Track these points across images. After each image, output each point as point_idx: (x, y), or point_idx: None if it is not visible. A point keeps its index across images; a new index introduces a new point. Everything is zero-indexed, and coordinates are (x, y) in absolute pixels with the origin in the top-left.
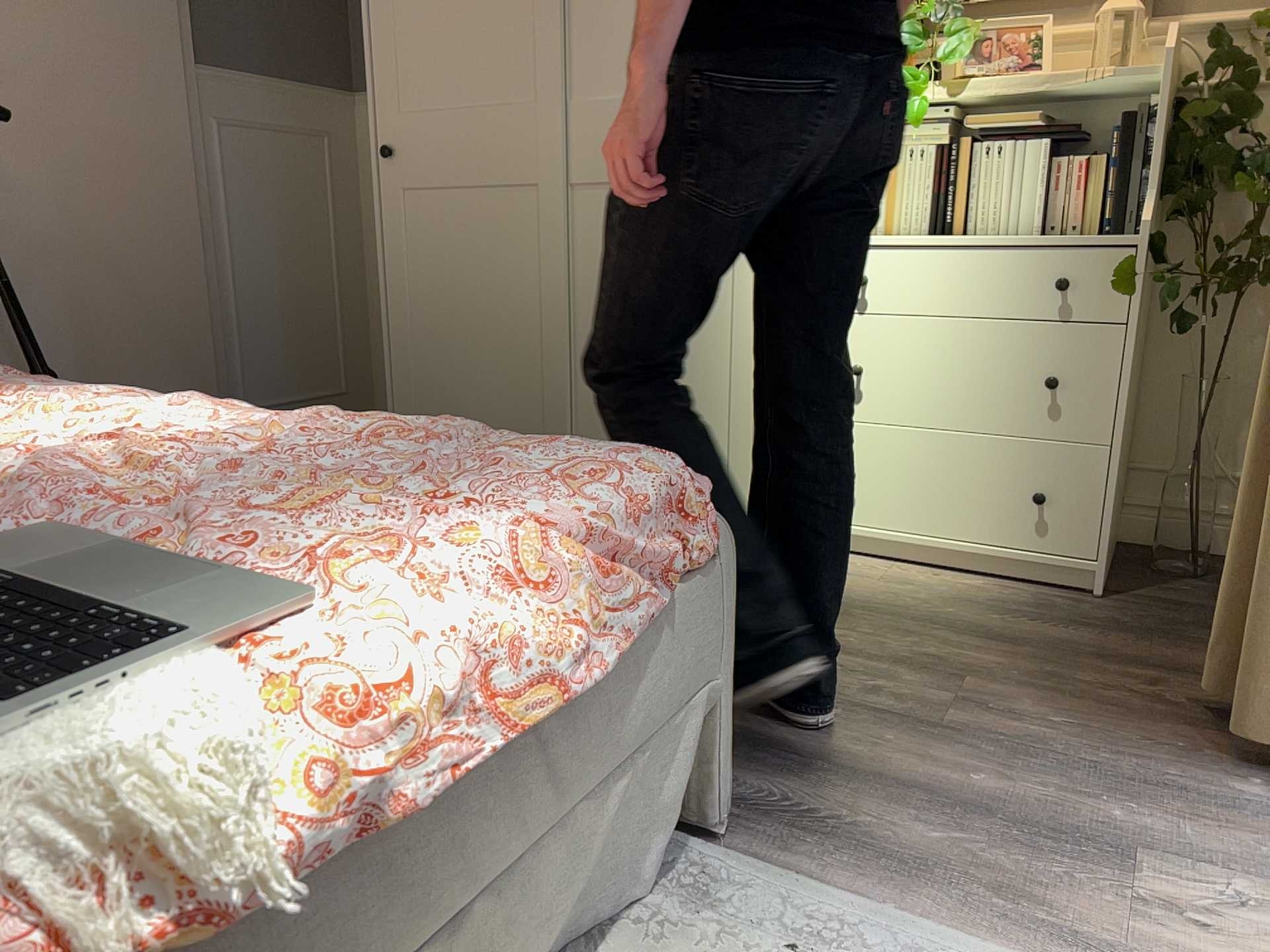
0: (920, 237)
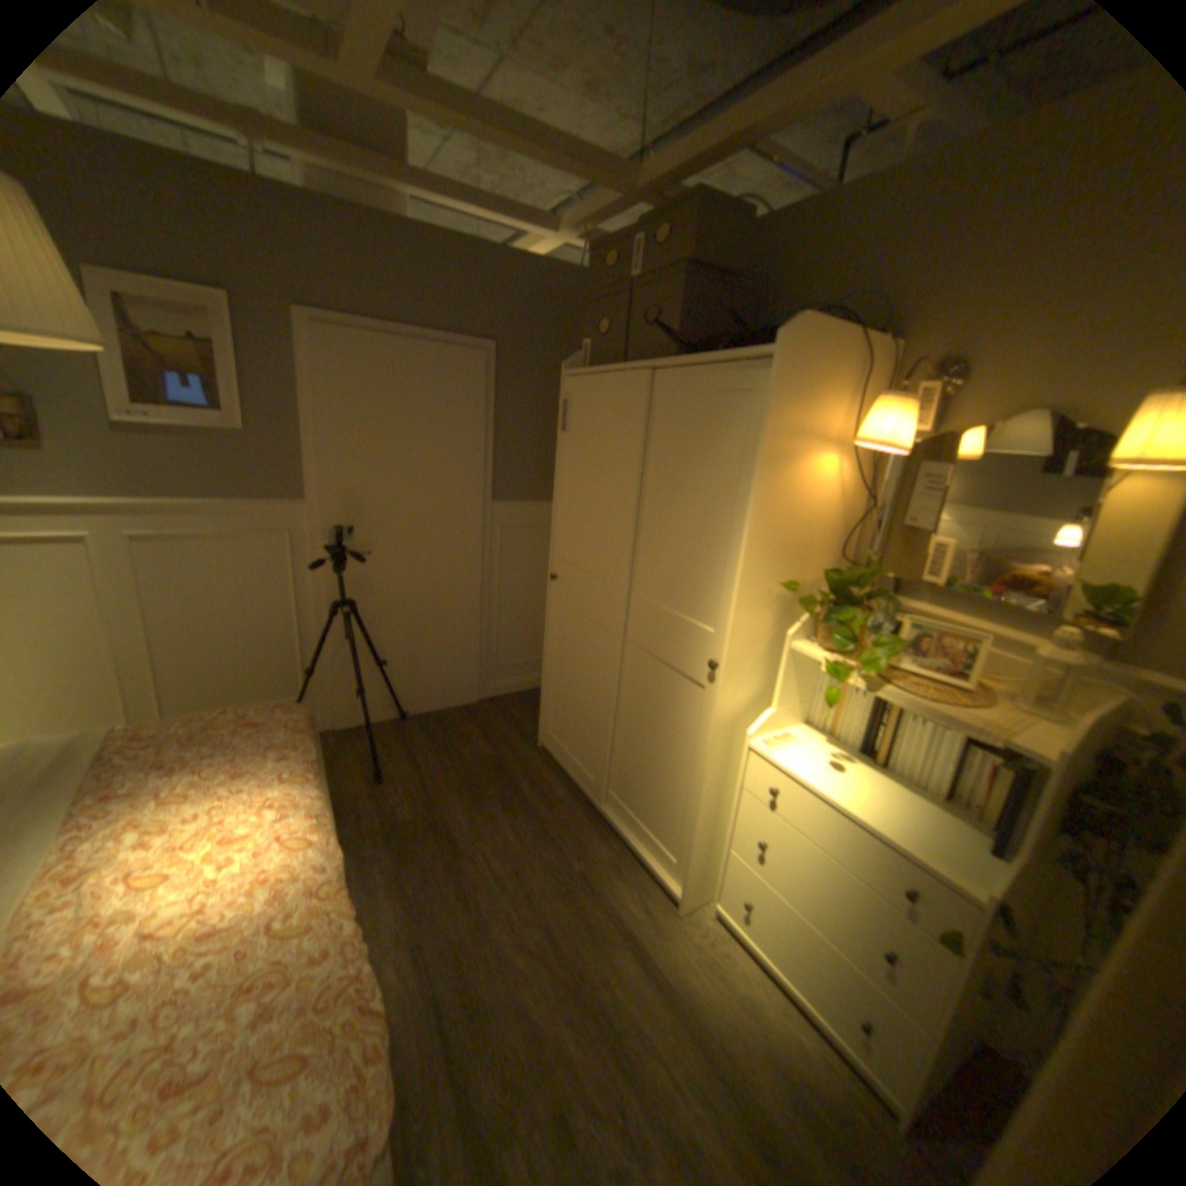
0: (845, 755)
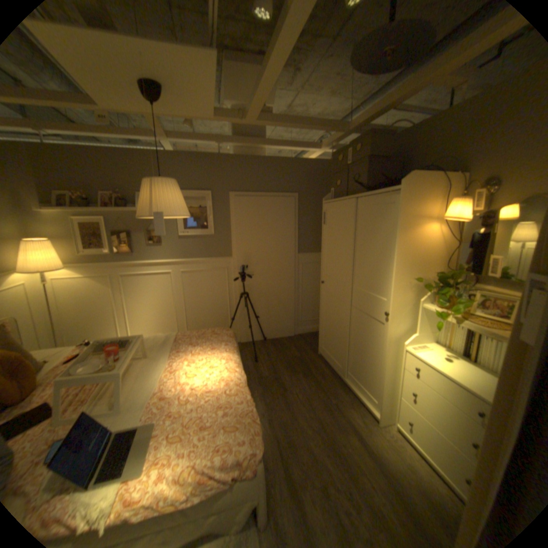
0: (455, 357)
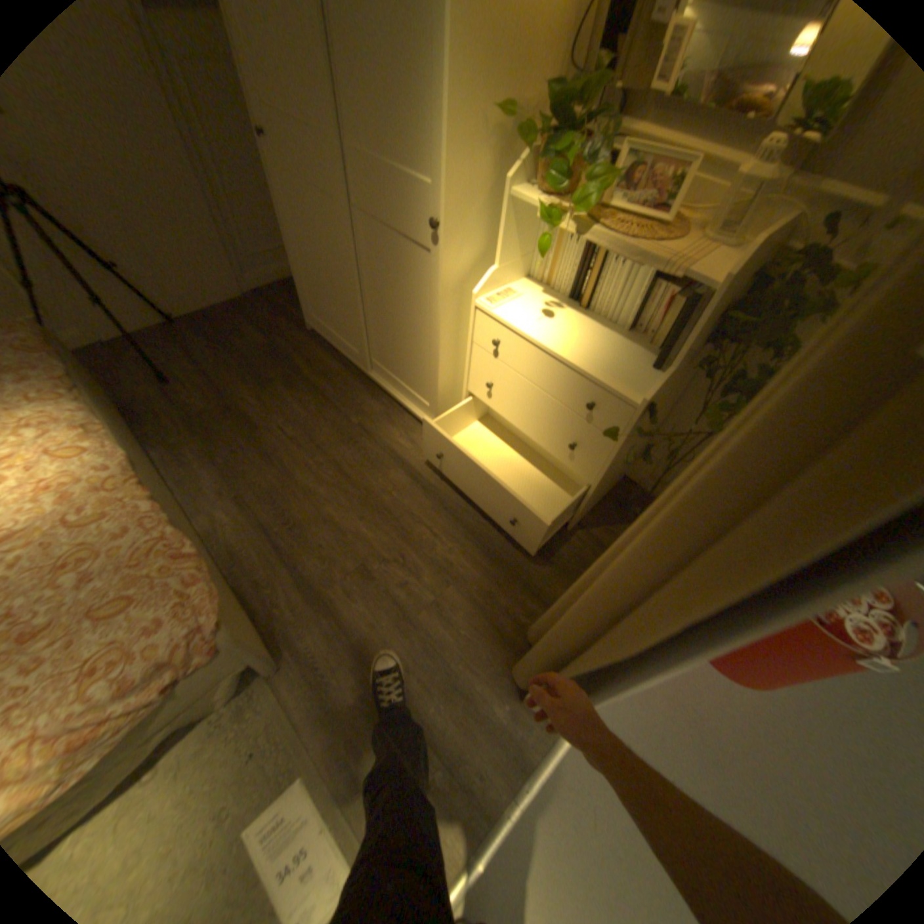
0: (558, 302)
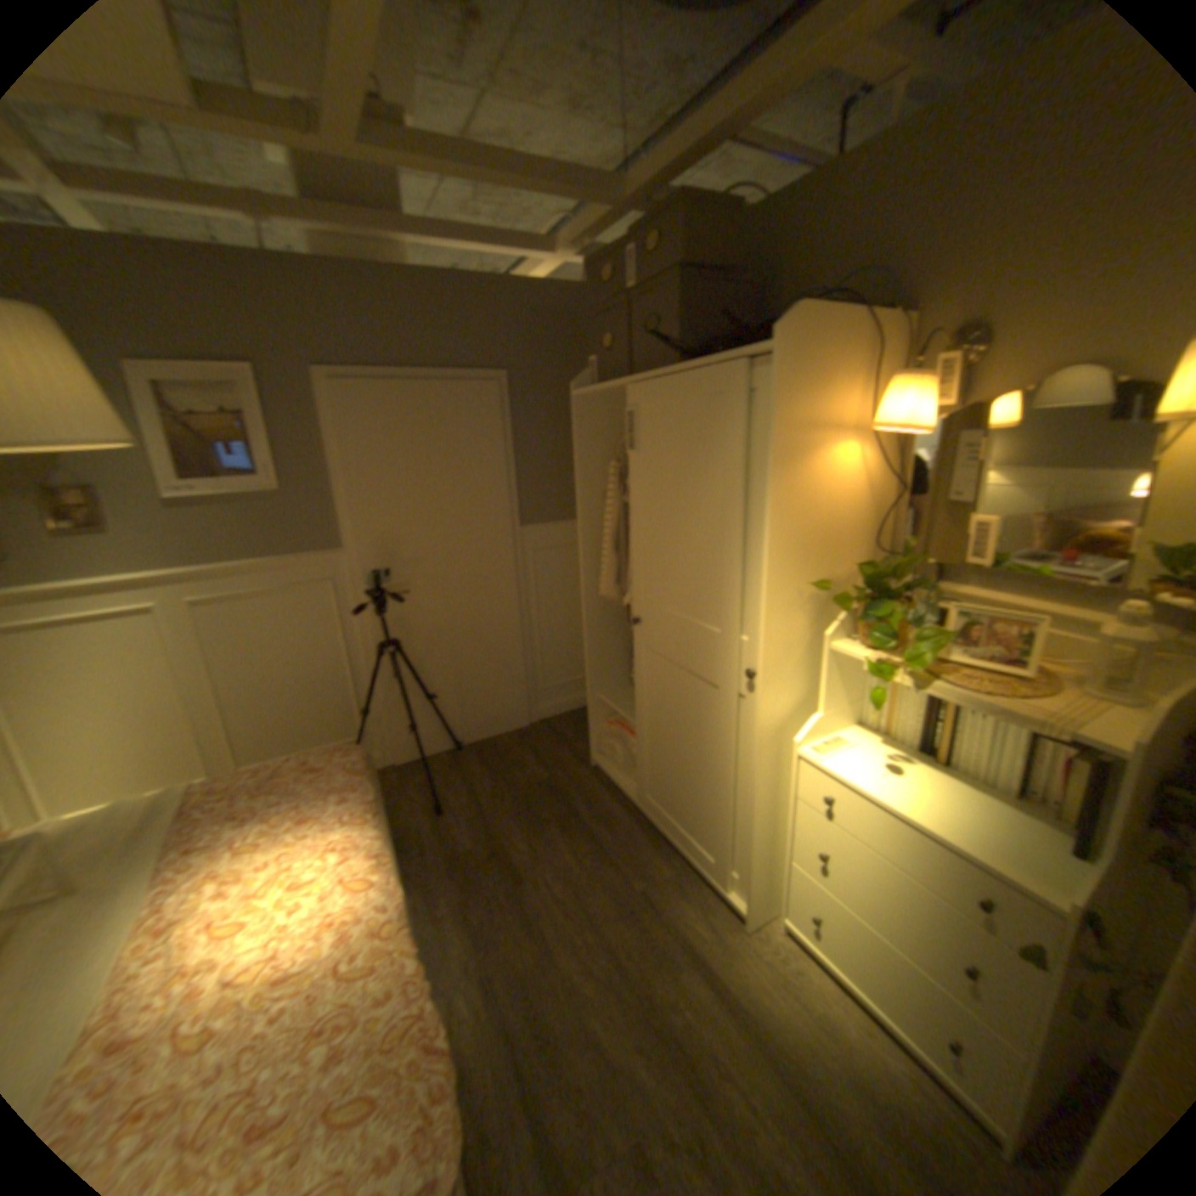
0: (903, 756)
